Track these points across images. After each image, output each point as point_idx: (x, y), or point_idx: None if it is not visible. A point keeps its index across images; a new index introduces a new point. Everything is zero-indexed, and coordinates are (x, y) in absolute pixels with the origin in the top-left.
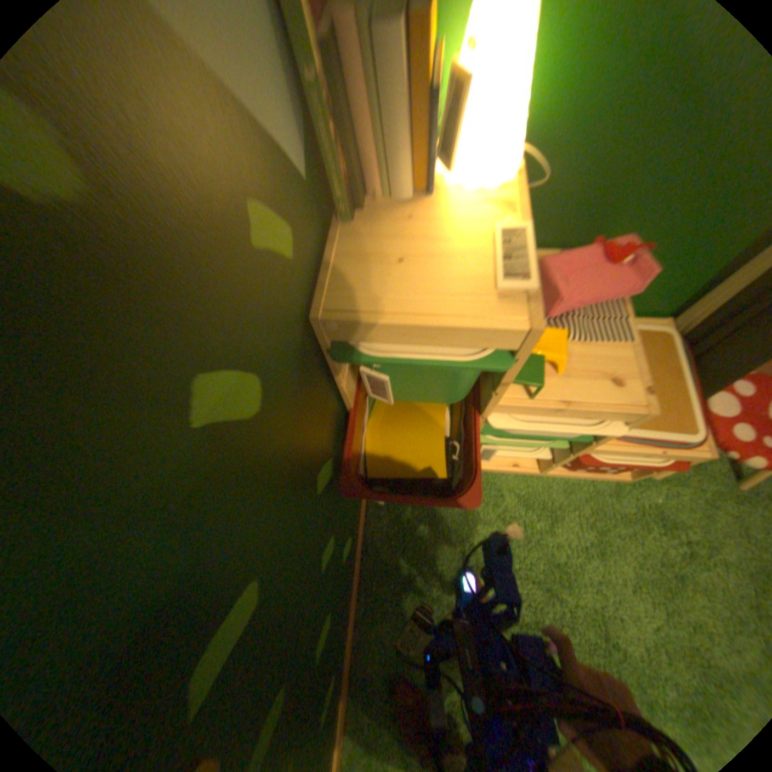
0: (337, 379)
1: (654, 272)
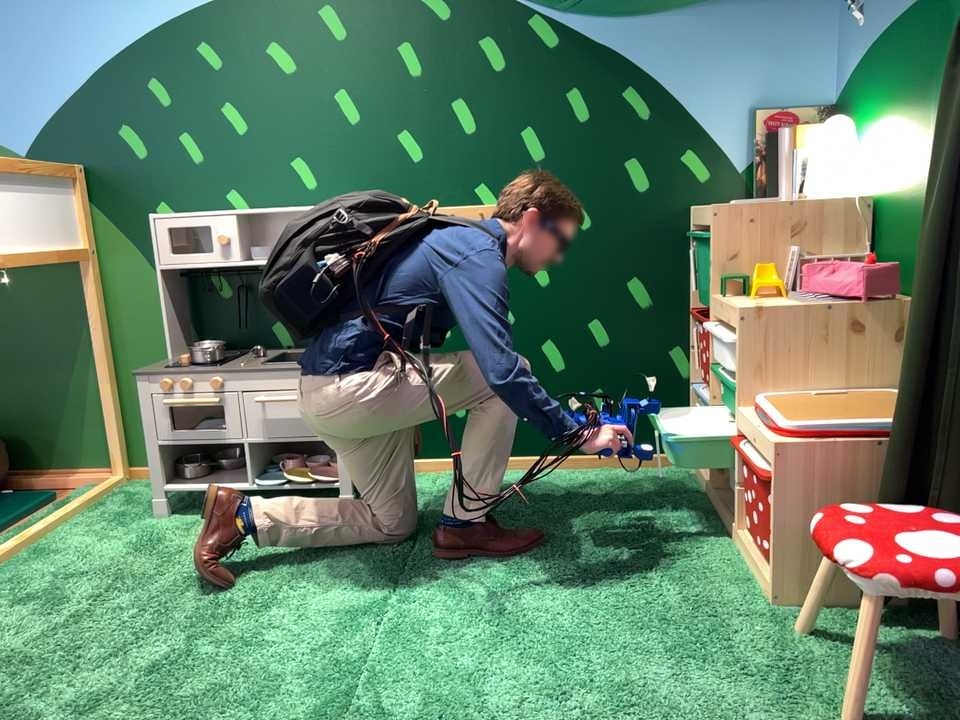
0: (682, 266)
1: (862, 277)
